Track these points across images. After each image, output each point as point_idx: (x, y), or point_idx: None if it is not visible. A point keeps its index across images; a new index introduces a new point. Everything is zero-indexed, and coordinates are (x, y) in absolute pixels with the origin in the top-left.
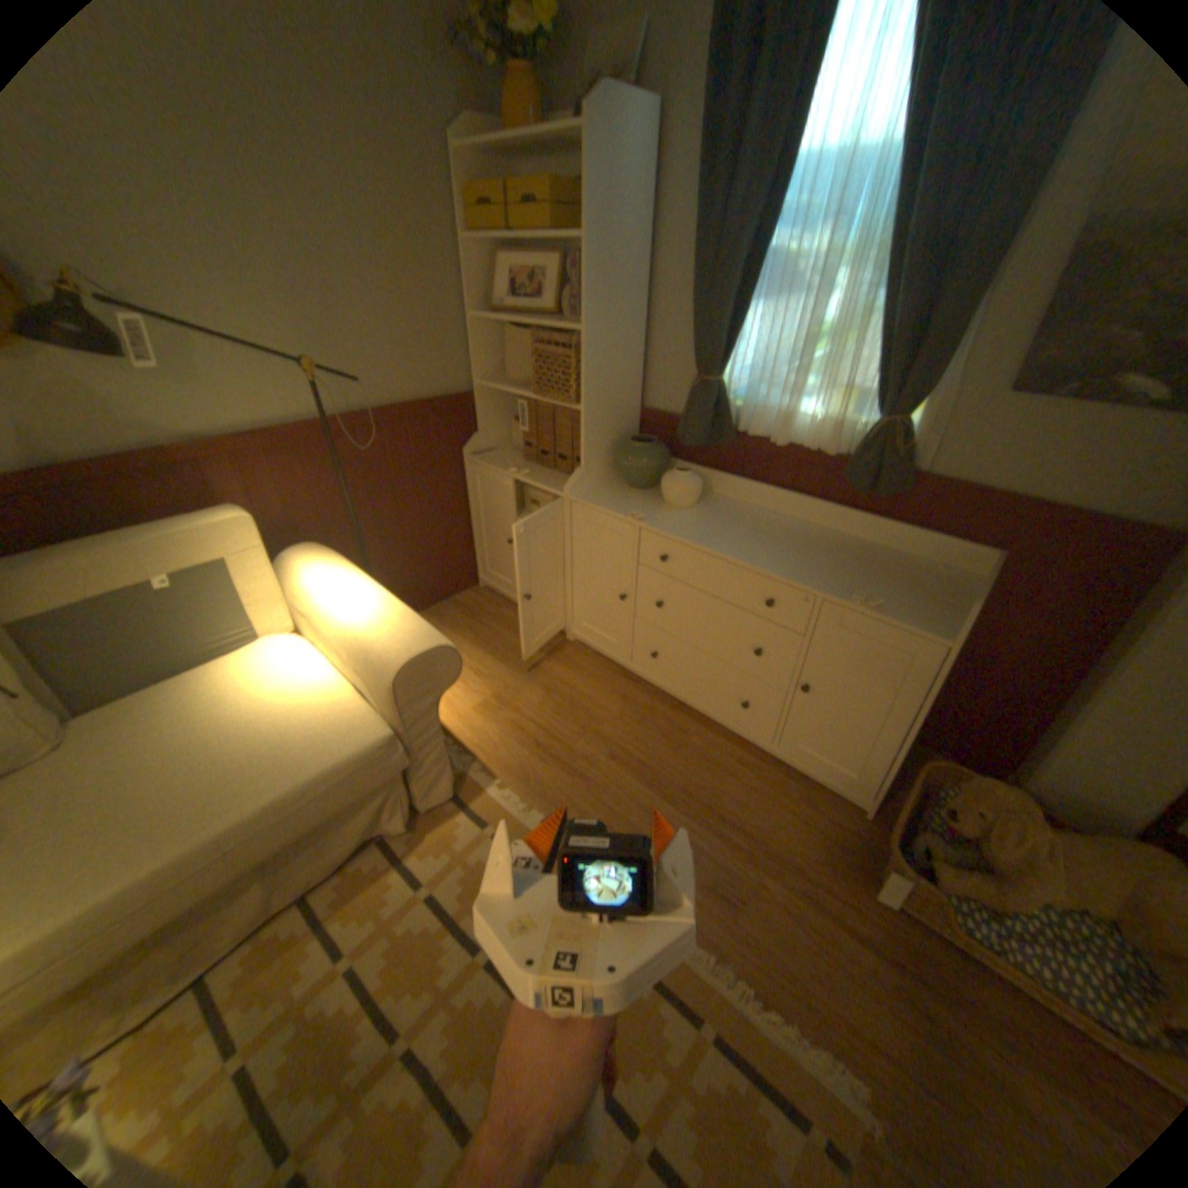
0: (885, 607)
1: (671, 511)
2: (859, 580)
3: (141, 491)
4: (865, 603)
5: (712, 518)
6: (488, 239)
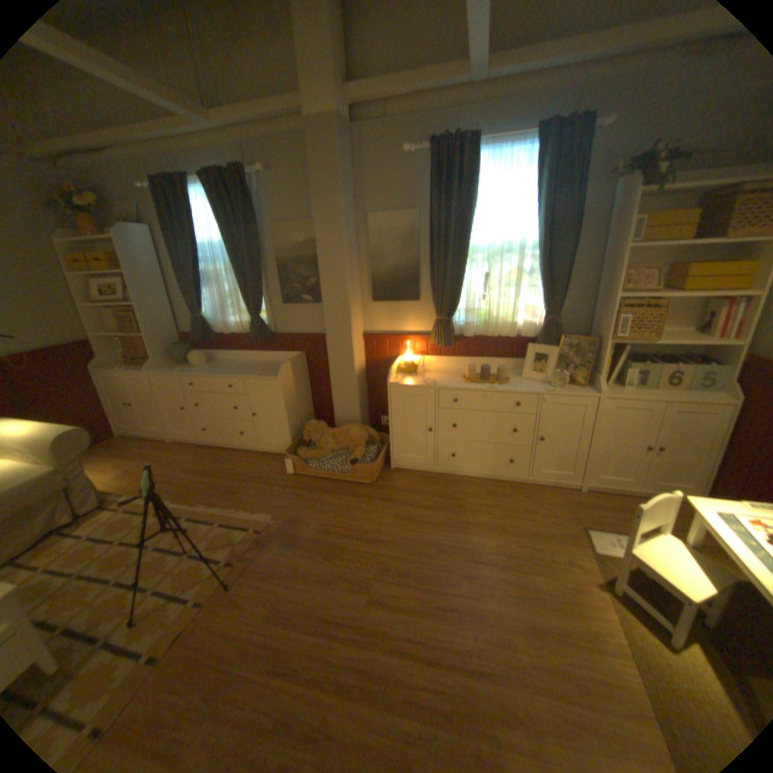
0: (261, 376)
1: (193, 369)
2: (257, 372)
3: None
4: (253, 376)
5: (210, 367)
6: (82, 276)
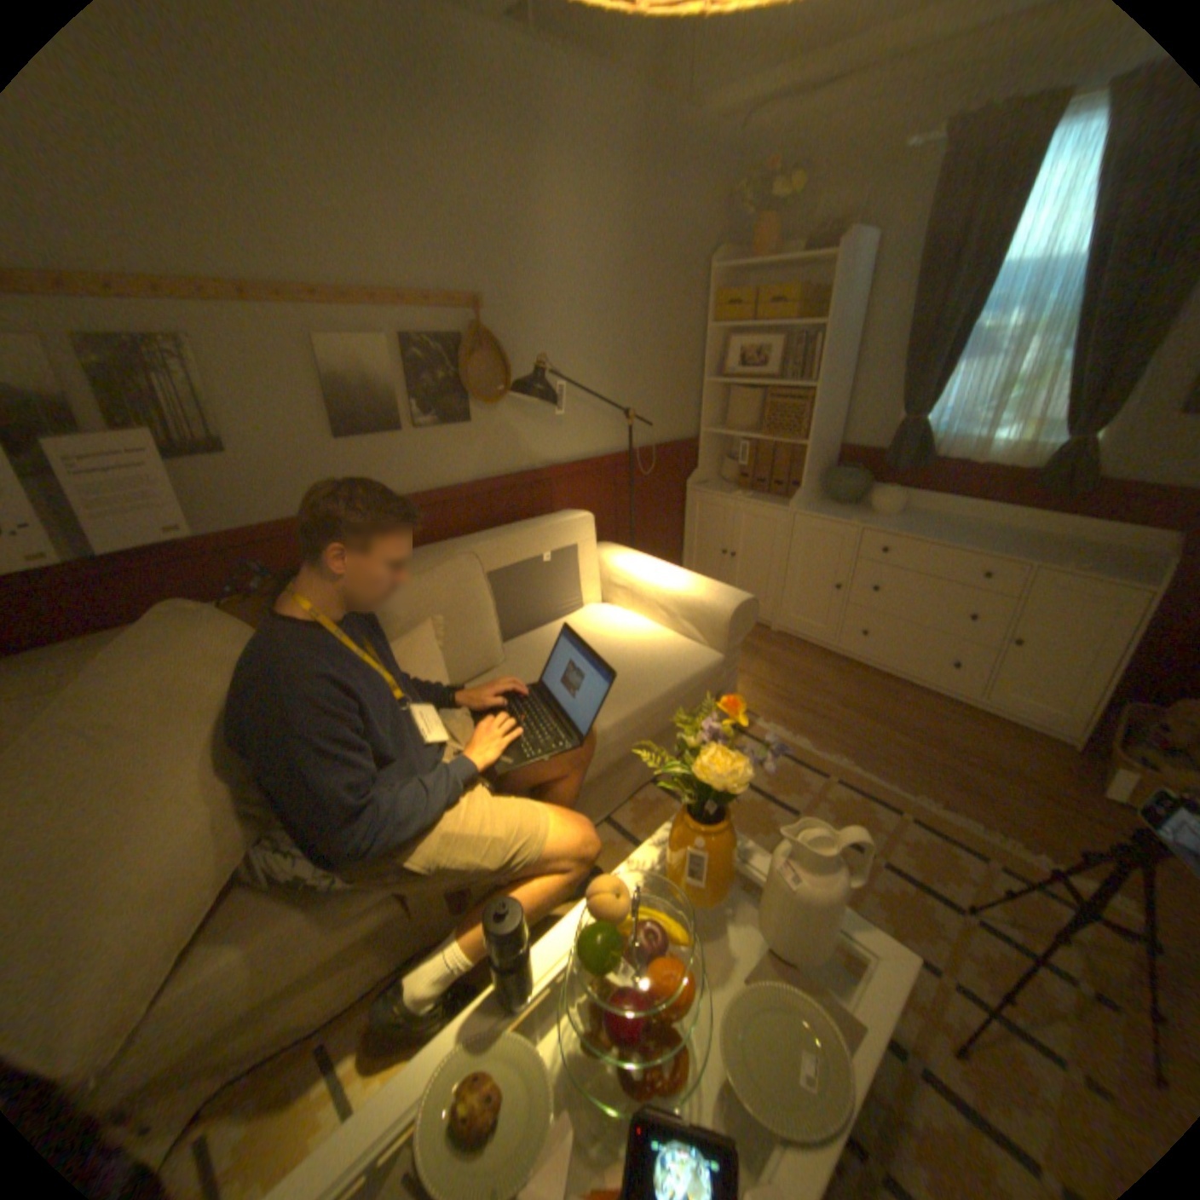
0: (1091, 570)
1: (881, 519)
2: (1060, 556)
3: (522, 501)
4: (1074, 567)
5: (918, 522)
6: (724, 329)
